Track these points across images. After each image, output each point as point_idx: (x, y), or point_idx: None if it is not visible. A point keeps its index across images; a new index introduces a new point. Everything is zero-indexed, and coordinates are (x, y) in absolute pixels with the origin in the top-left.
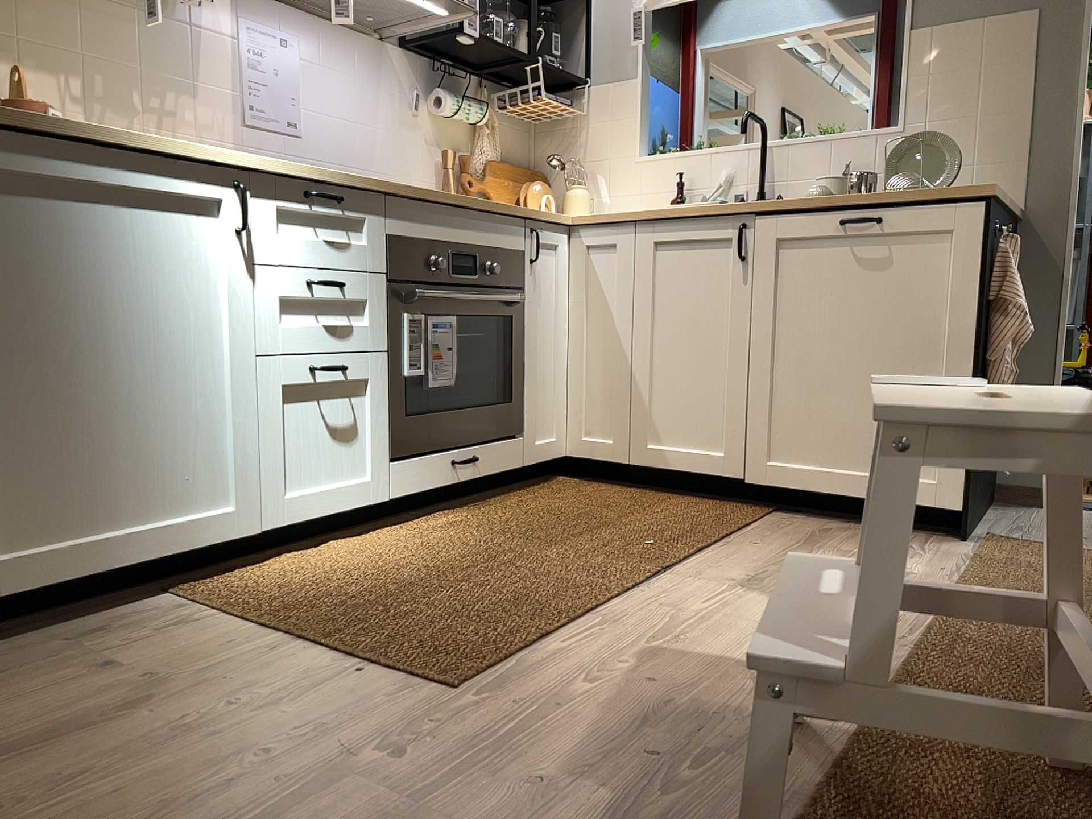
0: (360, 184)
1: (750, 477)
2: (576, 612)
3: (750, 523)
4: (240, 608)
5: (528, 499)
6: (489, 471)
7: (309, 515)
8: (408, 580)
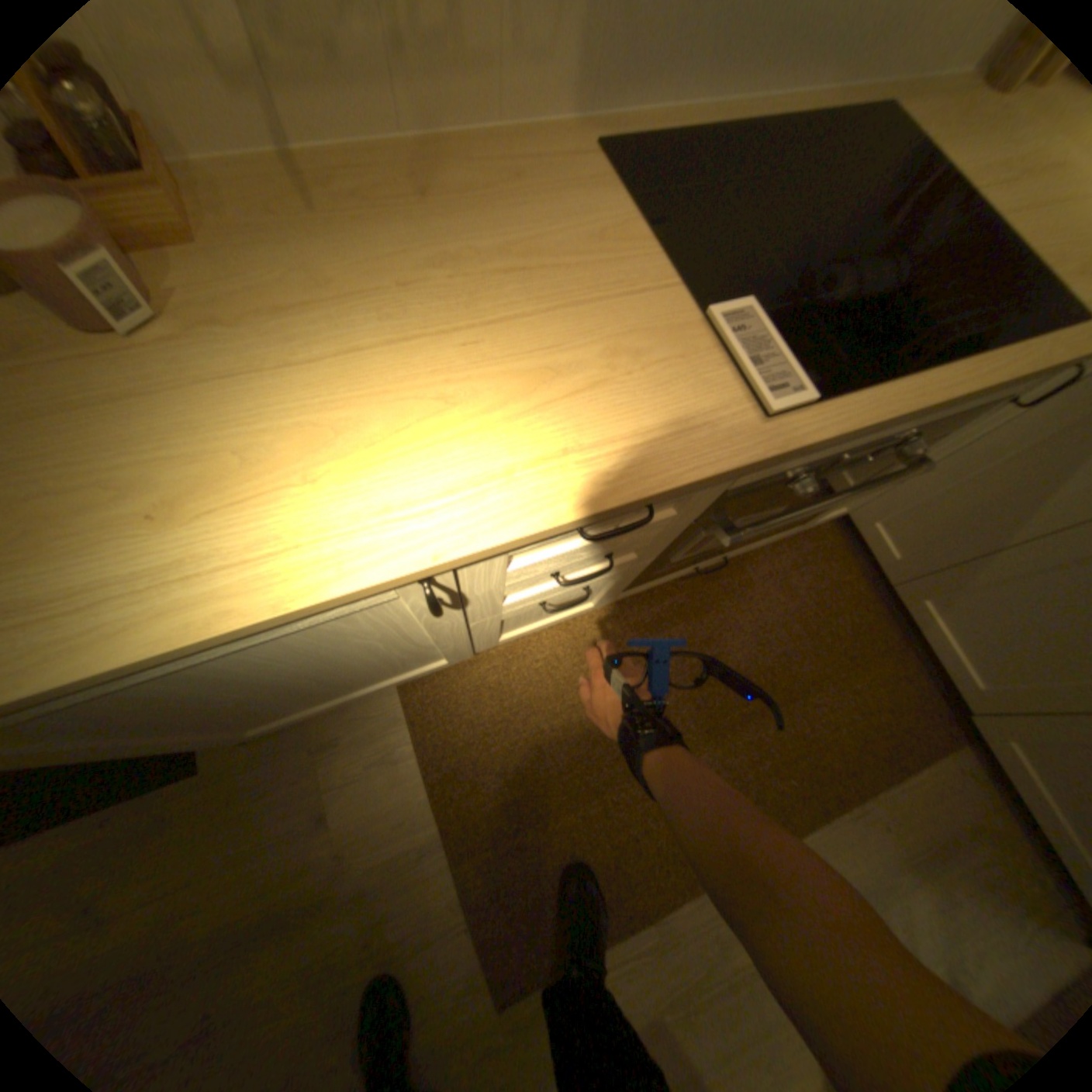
0: (707, 480)
1: (983, 721)
2: (645, 924)
3: (917, 783)
4: (426, 765)
5: (762, 573)
6: (738, 555)
7: (524, 635)
8: (563, 765)
